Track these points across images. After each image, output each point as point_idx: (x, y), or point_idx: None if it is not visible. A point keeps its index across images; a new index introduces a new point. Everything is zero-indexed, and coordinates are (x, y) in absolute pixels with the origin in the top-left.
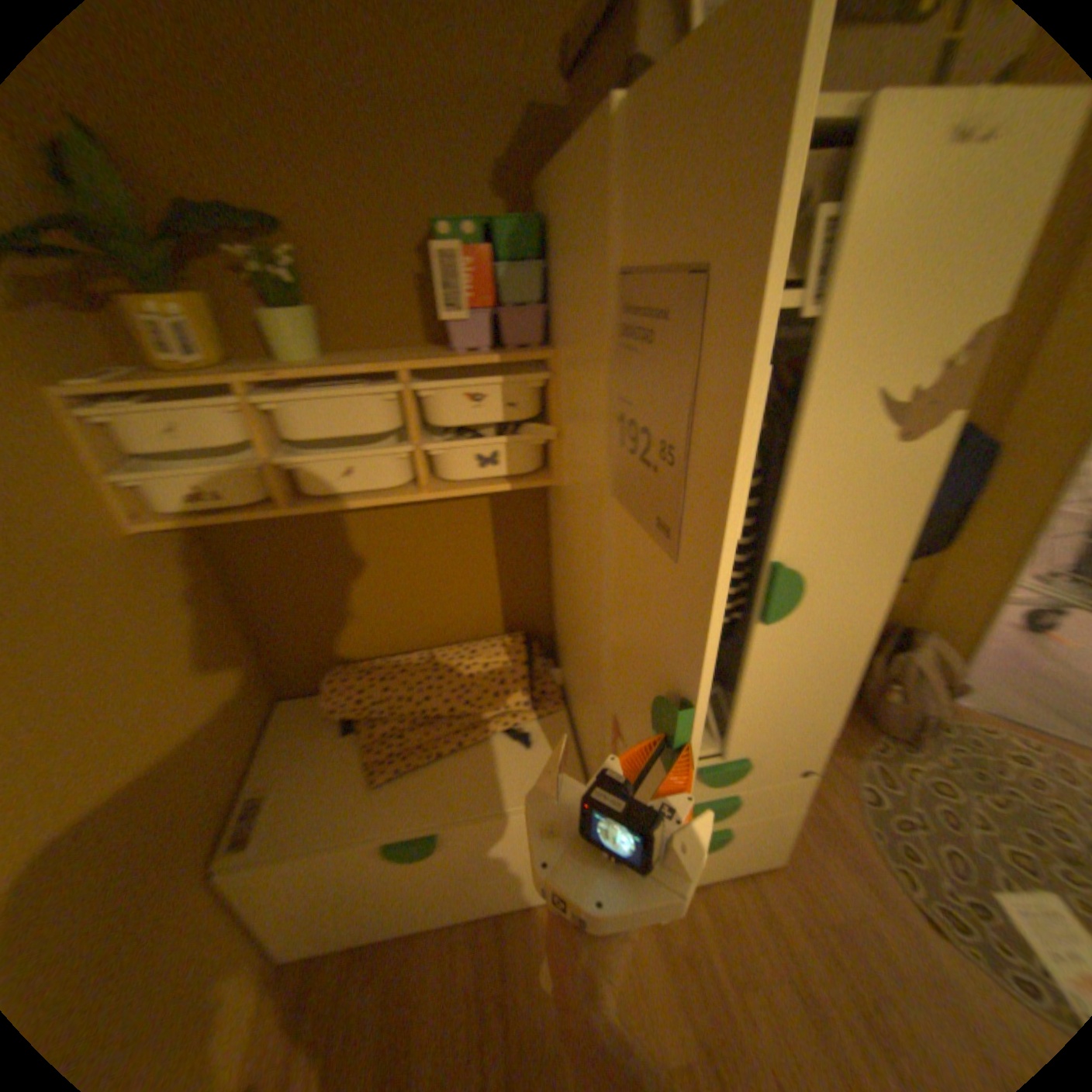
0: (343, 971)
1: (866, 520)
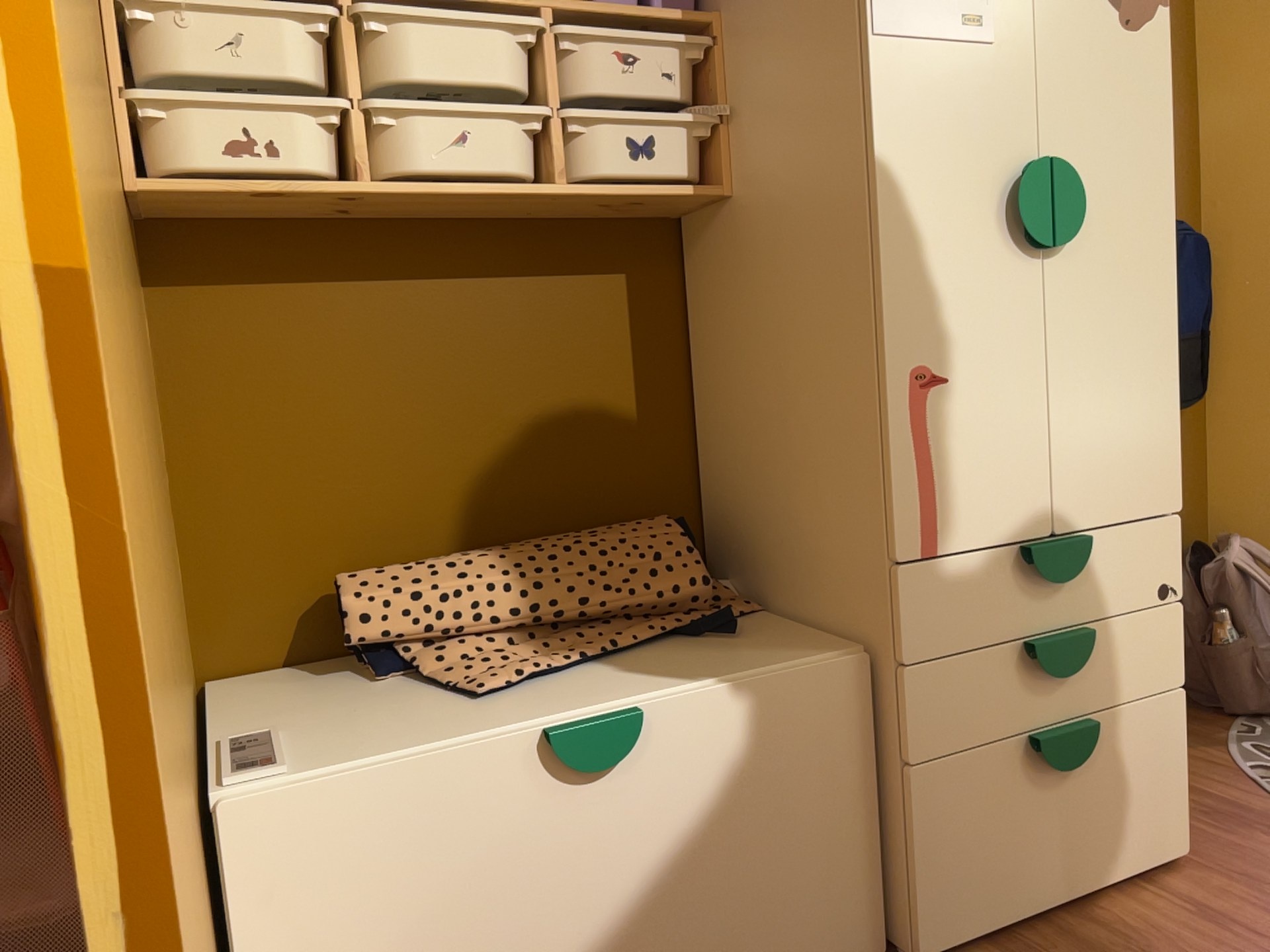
0: None
1: (1119, 122)
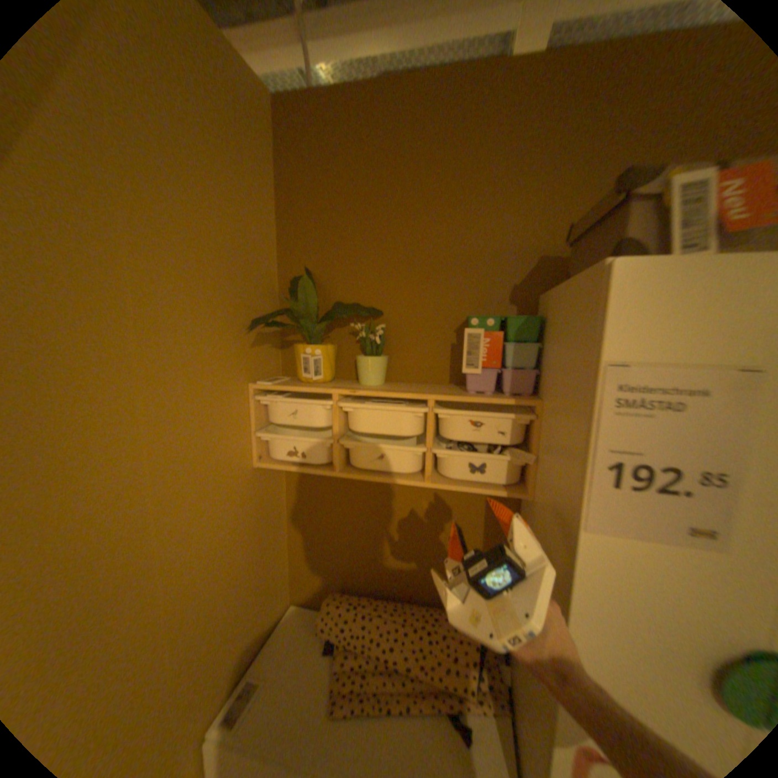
0: None
1: None
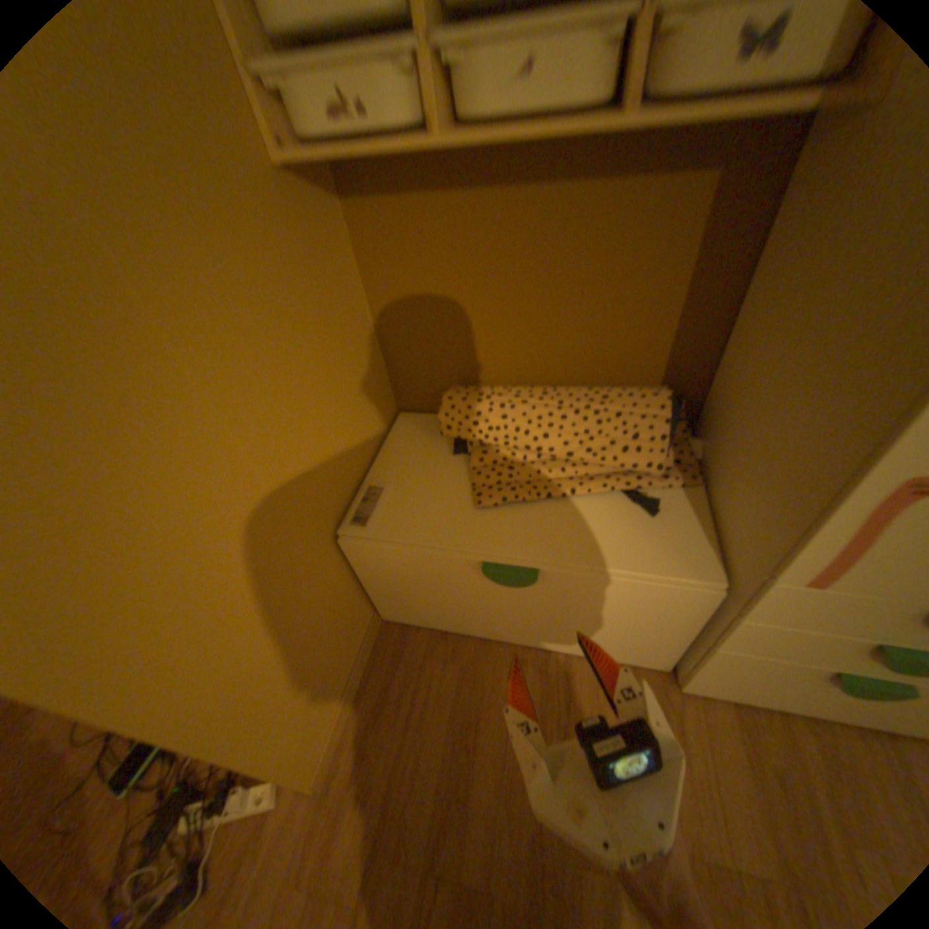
0: (429, 645)
1: None
